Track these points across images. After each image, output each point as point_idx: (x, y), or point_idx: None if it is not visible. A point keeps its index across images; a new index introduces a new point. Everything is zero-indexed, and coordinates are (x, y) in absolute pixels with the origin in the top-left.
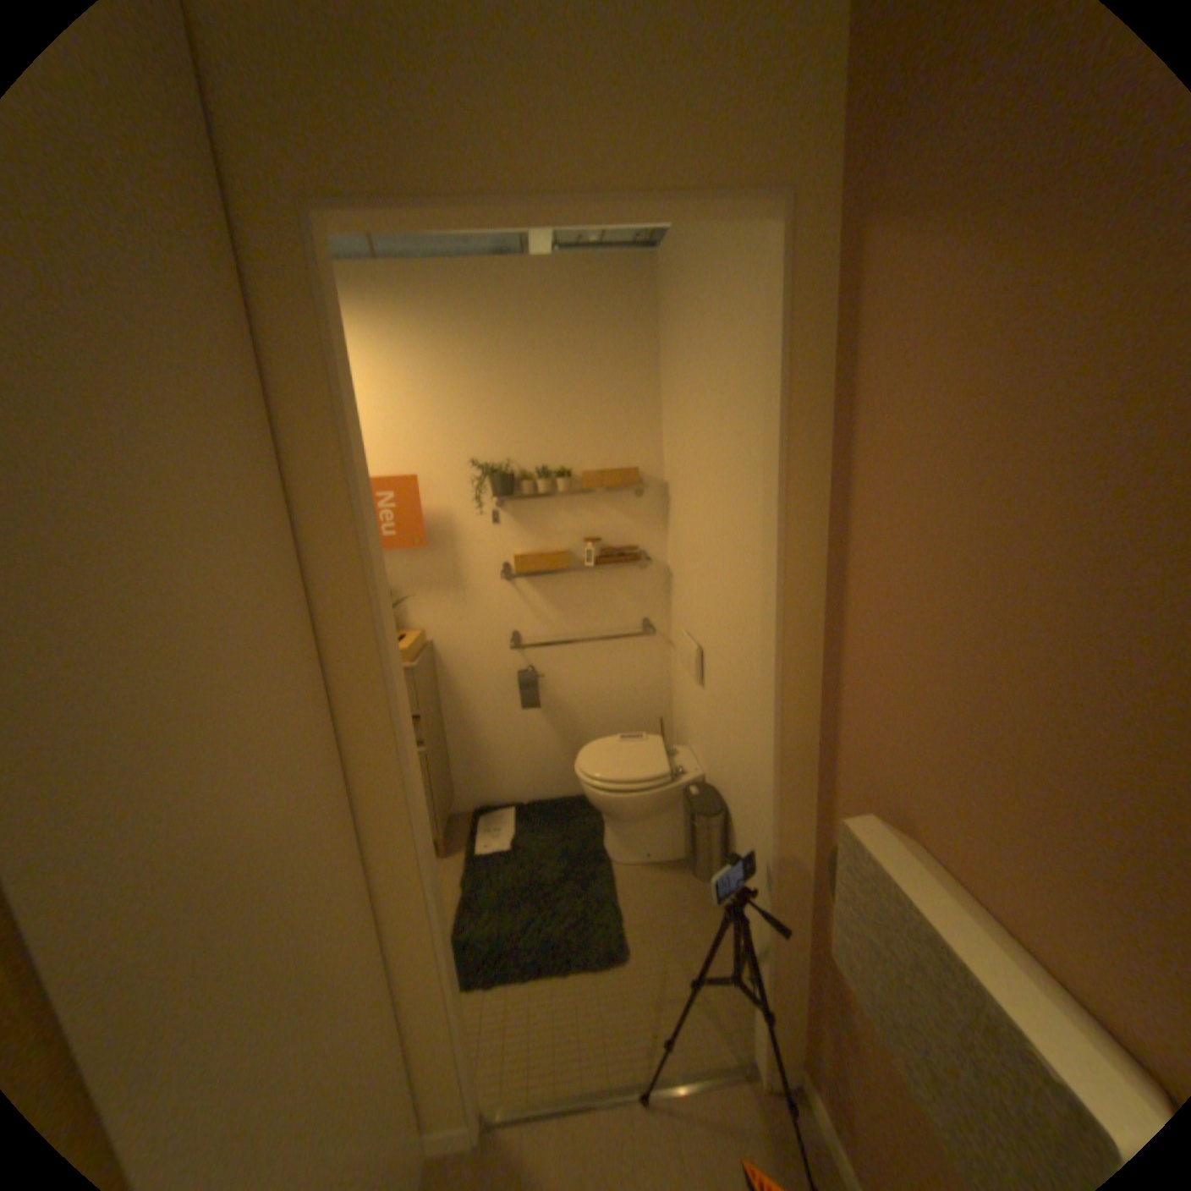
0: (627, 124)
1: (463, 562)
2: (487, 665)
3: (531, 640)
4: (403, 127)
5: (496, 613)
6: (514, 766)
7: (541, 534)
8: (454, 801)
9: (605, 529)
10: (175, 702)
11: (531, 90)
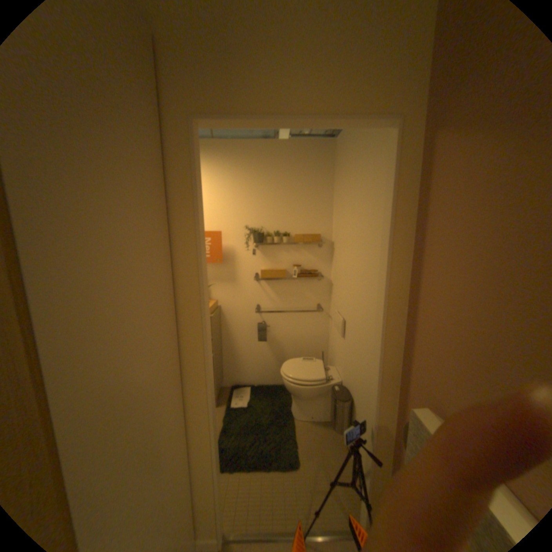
0: (330, 86)
1: (238, 271)
2: (244, 318)
3: (265, 309)
4: (234, 86)
5: (251, 295)
6: (252, 367)
7: (274, 261)
8: (223, 380)
9: (303, 261)
10: (119, 320)
11: (290, 72)
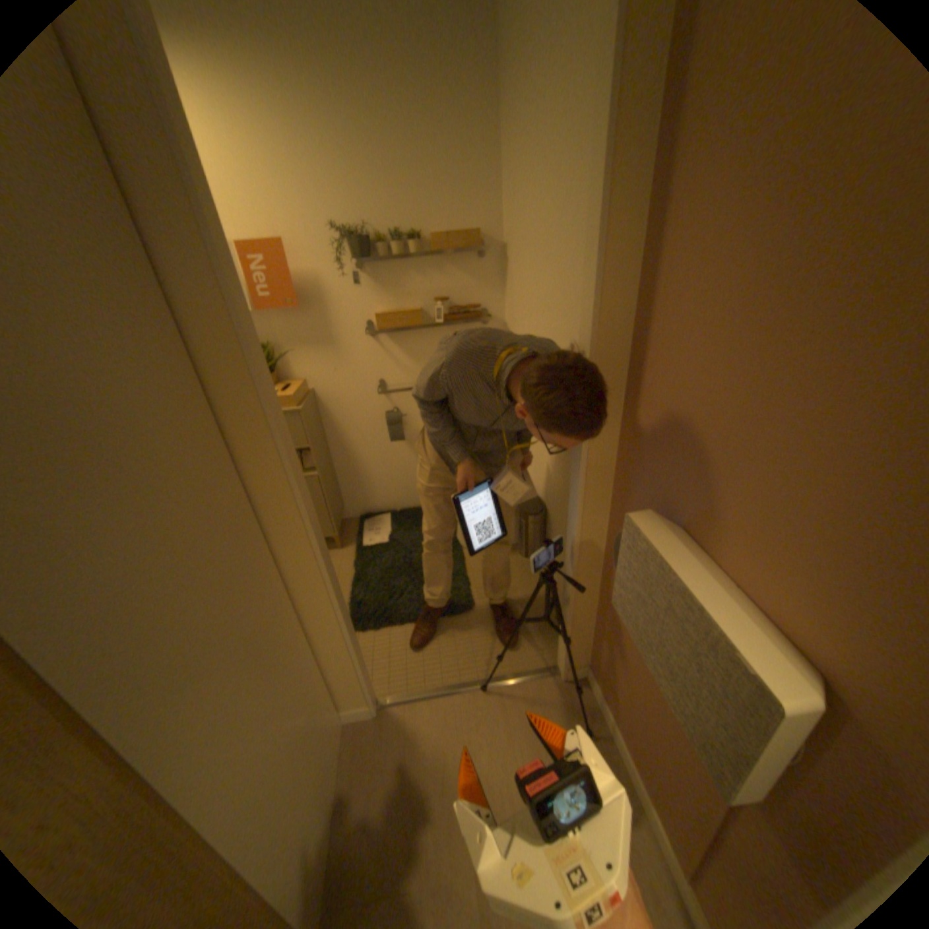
0: None
1: (332, 320)
2: (360, 407)
3: (394, 386)
4: None
5: (364, 364)
6: (387, 483)
7: (397, 293)
8: (344, 509)
9: (452, 287)
10: (71, 433)
11: None
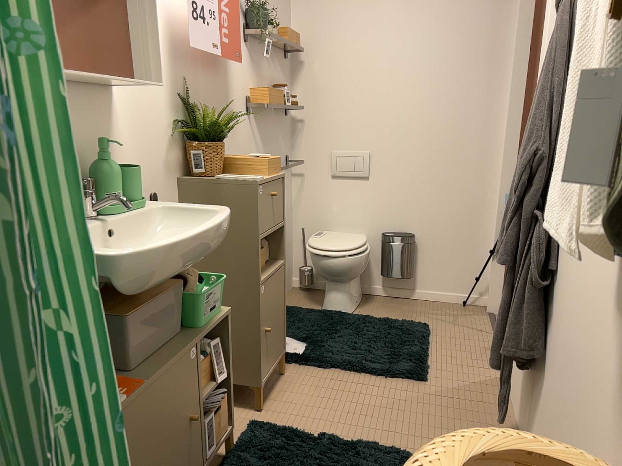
0: None
1: (232, 91)
2: None
3: None
4: None
5: (244, 144)
6: None
7: (260, 77)
8: None
9: (277, 82)
10: None
11: None
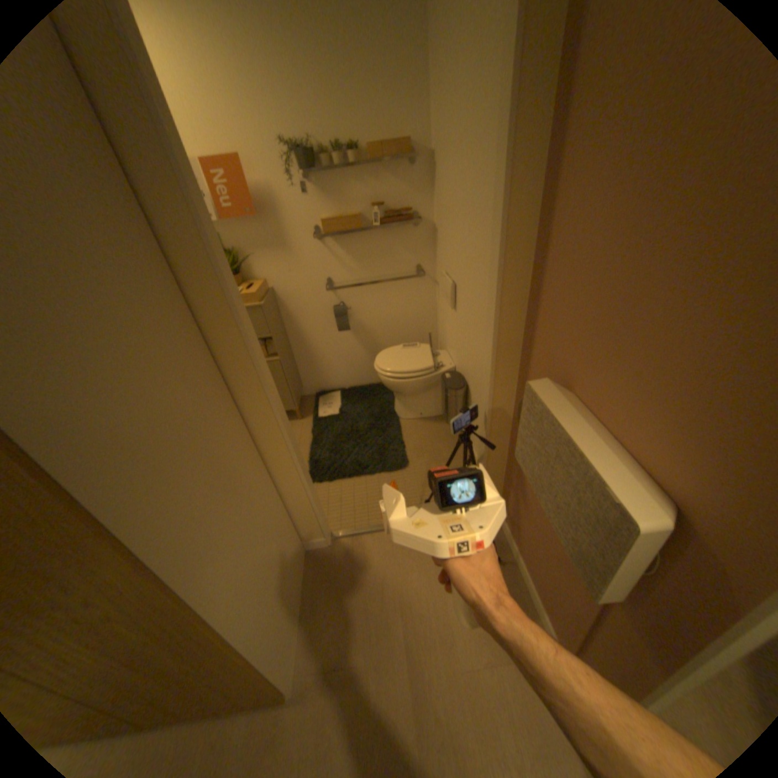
0: None
1: (285, 226)
2: (312, 302)
3: (340, 283)
4: None
5: (313, 264)
6: (337, 366)
7: (339, 200)
8: (303, 388)
9: (386, 193)
10: (74, 316)
11: None
